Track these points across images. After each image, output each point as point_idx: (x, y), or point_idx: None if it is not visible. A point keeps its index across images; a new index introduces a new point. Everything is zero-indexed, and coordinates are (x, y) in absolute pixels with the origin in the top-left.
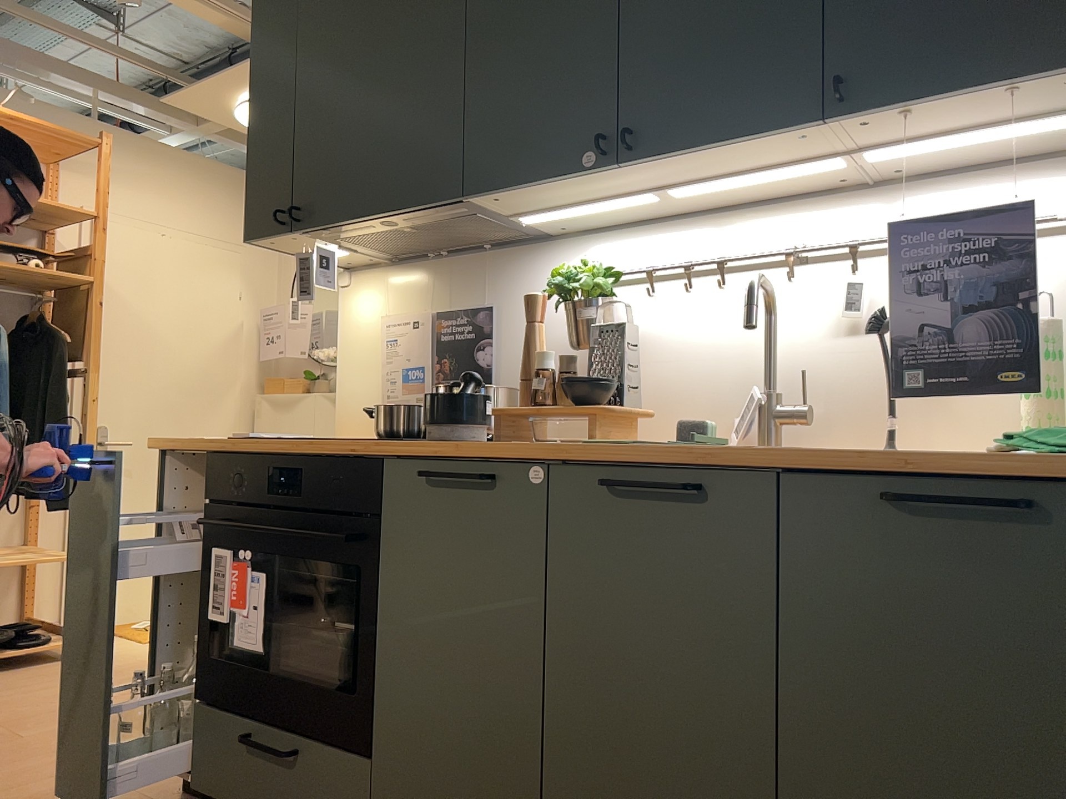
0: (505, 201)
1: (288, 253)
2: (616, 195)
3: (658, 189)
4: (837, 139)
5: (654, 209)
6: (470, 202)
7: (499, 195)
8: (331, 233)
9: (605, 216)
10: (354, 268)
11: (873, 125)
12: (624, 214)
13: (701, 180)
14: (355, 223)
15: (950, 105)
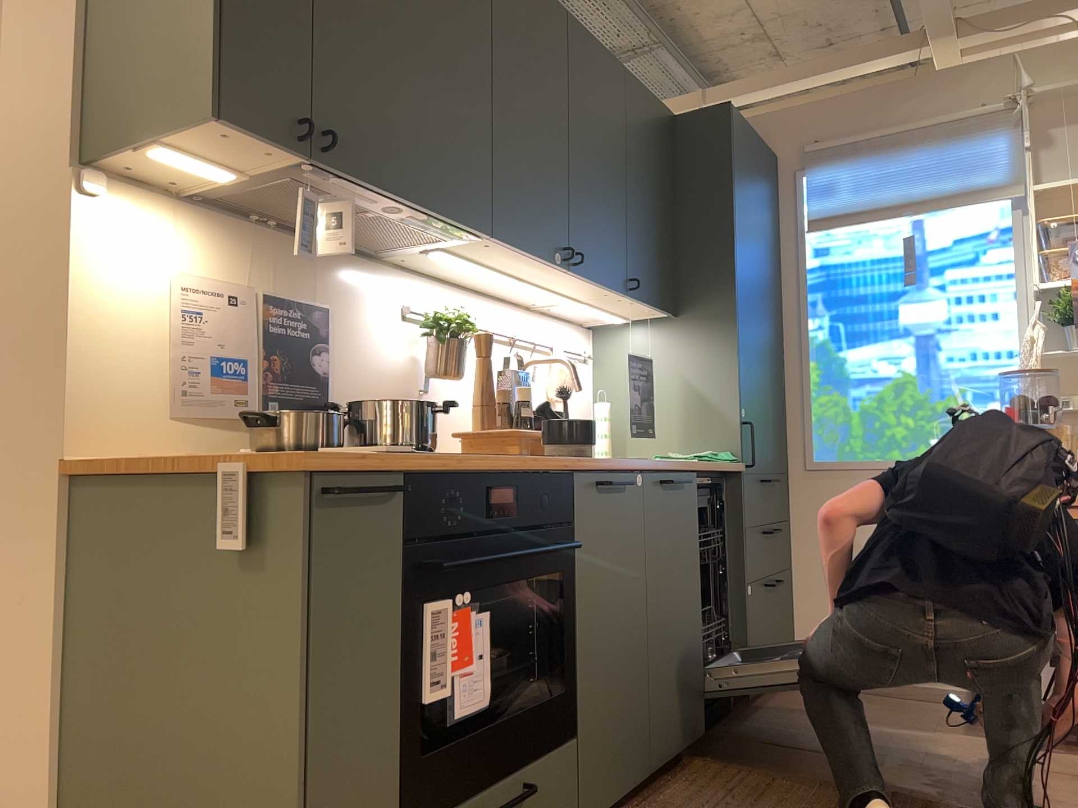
0: (480, 245)
1: (164, 138)
2: (503, 271)
3: (522, 278)
4: (604, 297)
5: (464, 276)
6: (470, 235)
7: (493, 244)
8: (326, 181)
9: (435, 266)
10: (104, 171)
11: (620, 300)
12: (445, 270)
13: (540, 284)
14: (379, 194)
15: (640, 305)
